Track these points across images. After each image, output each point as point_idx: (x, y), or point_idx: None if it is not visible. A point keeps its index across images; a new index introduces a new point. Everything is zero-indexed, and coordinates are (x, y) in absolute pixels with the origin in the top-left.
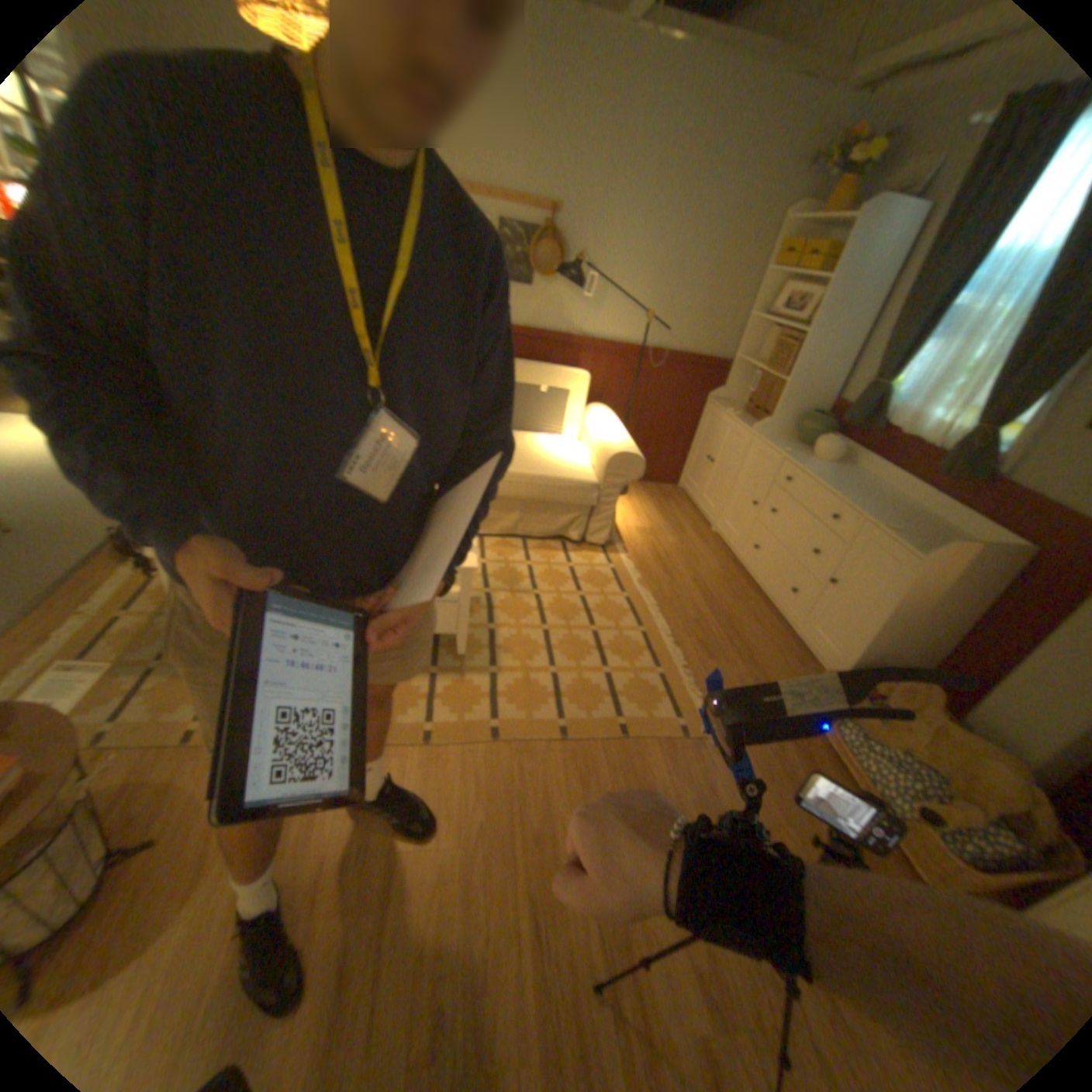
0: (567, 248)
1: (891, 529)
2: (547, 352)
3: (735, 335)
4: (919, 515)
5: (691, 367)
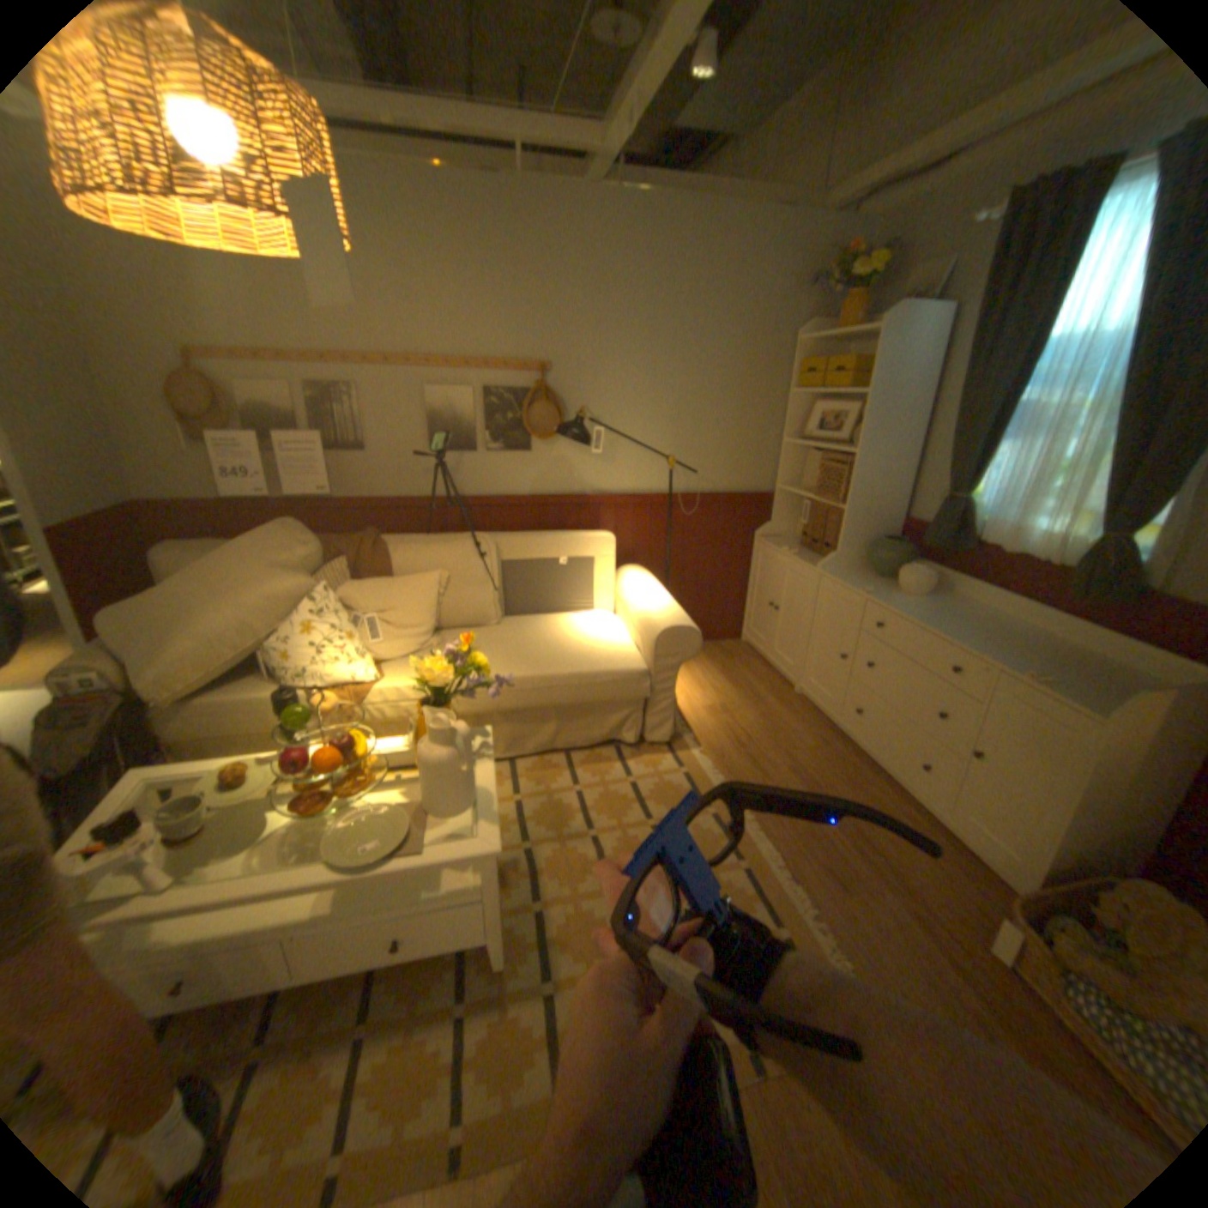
0: (564, 405)
1: (1039, 681)
2: (560, 517)
3: (769, 464)
4: (1060, 650)
5: (728, 506)
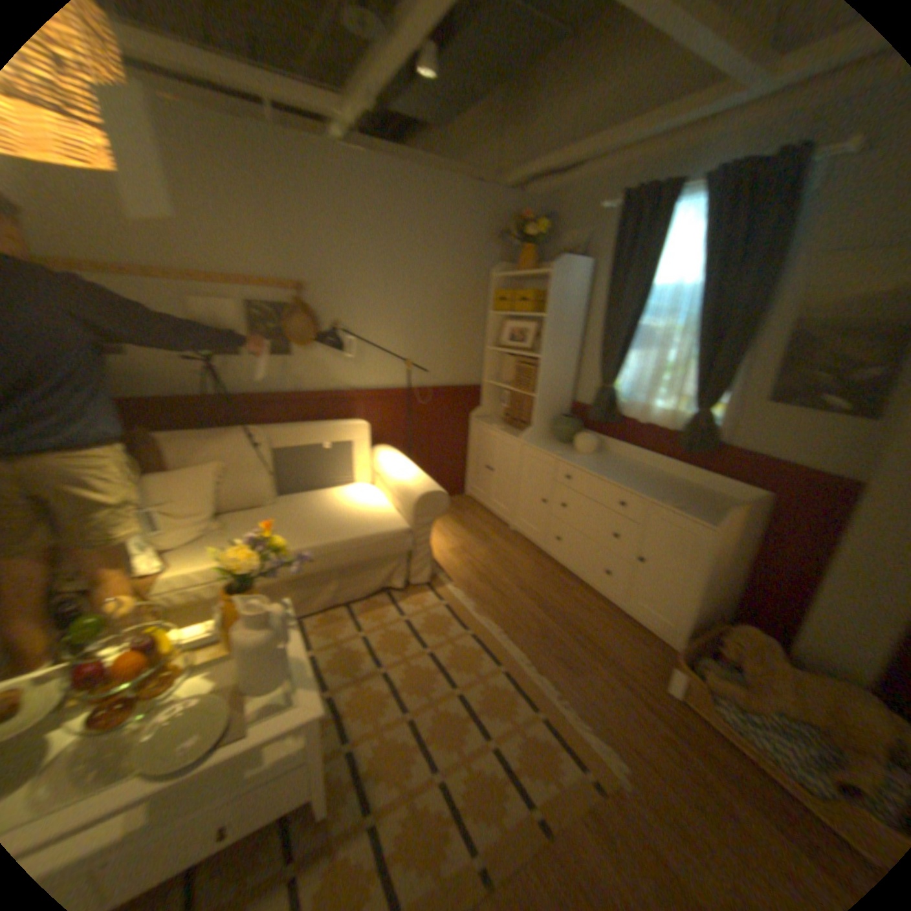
0: (320, 318)
1: (675, 507)
2: (322, 410)
3: (478, 365)
4: (678, 484)
5: (451, 396)
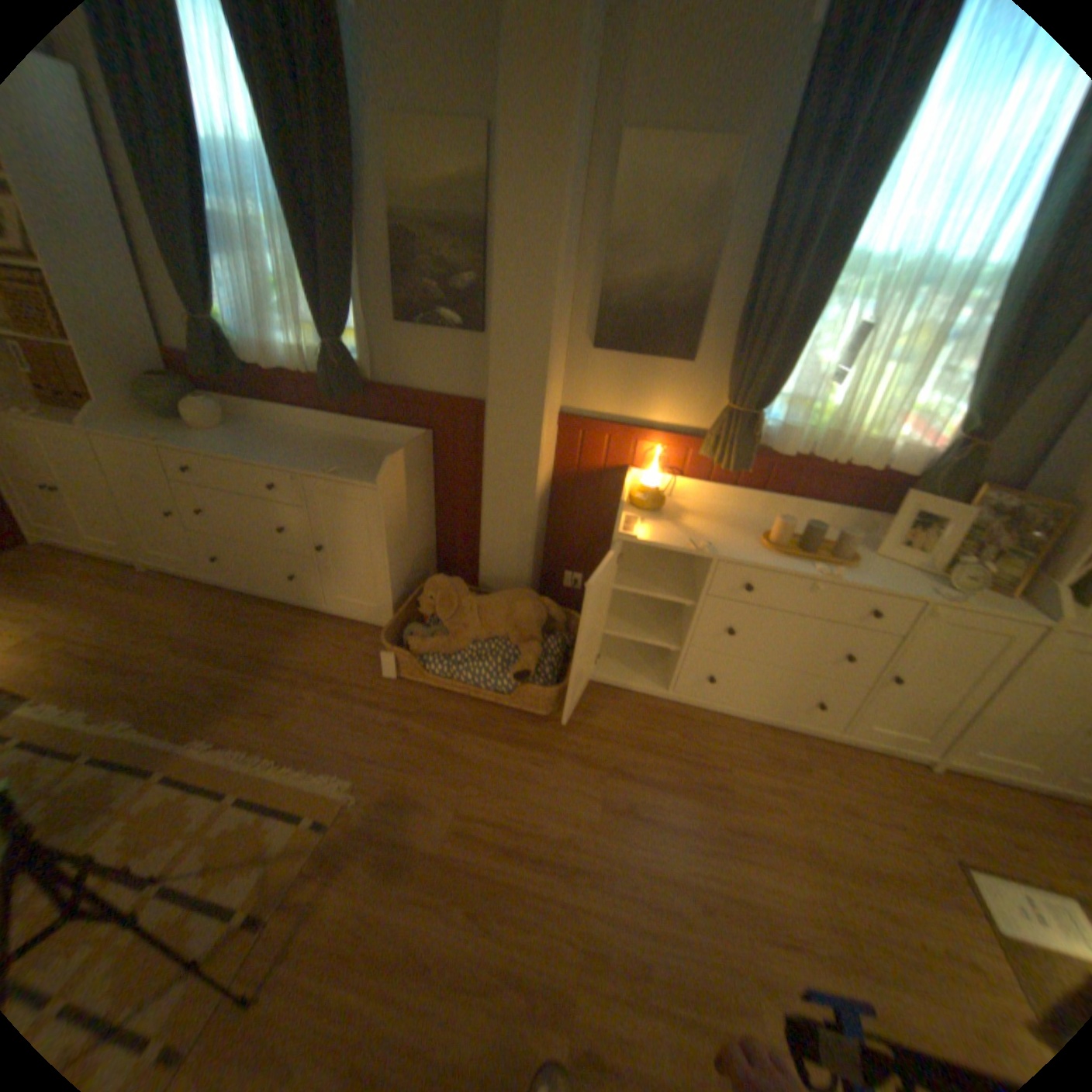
0: None
1: (328, 473)
2: None
3: None
4: (335, 443)
5: None
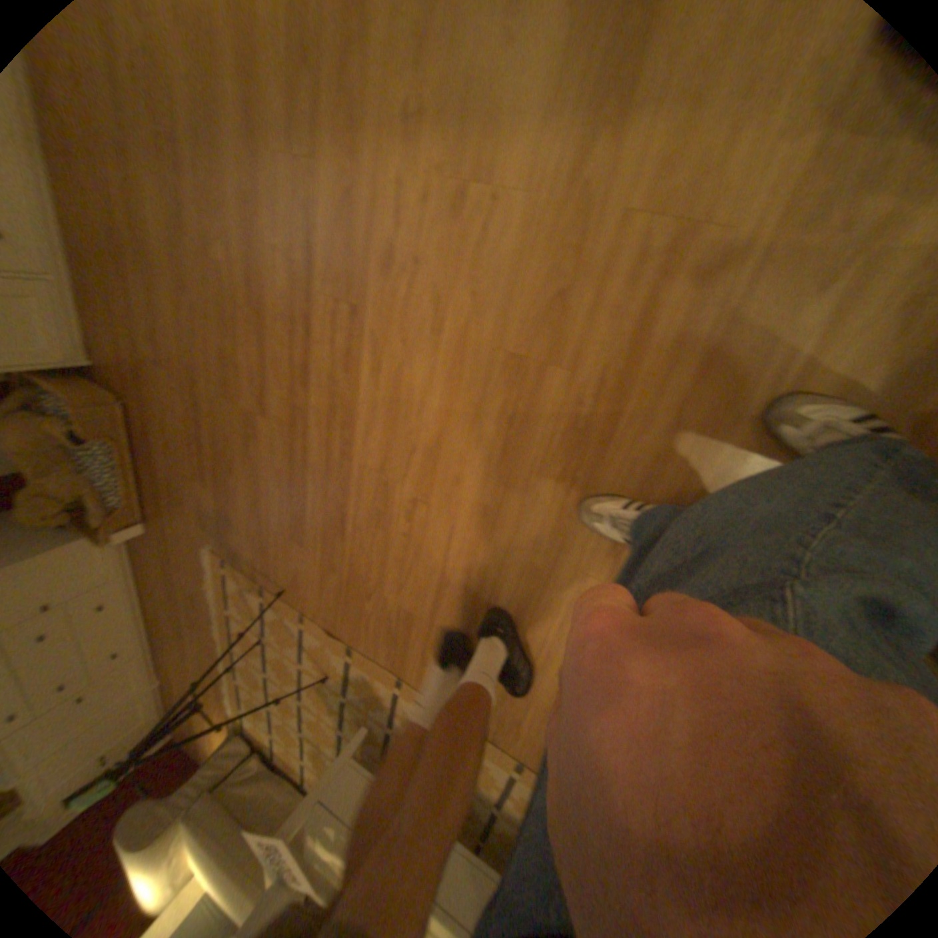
0: None
1: None
2: None
3: None
4: None
5: None
